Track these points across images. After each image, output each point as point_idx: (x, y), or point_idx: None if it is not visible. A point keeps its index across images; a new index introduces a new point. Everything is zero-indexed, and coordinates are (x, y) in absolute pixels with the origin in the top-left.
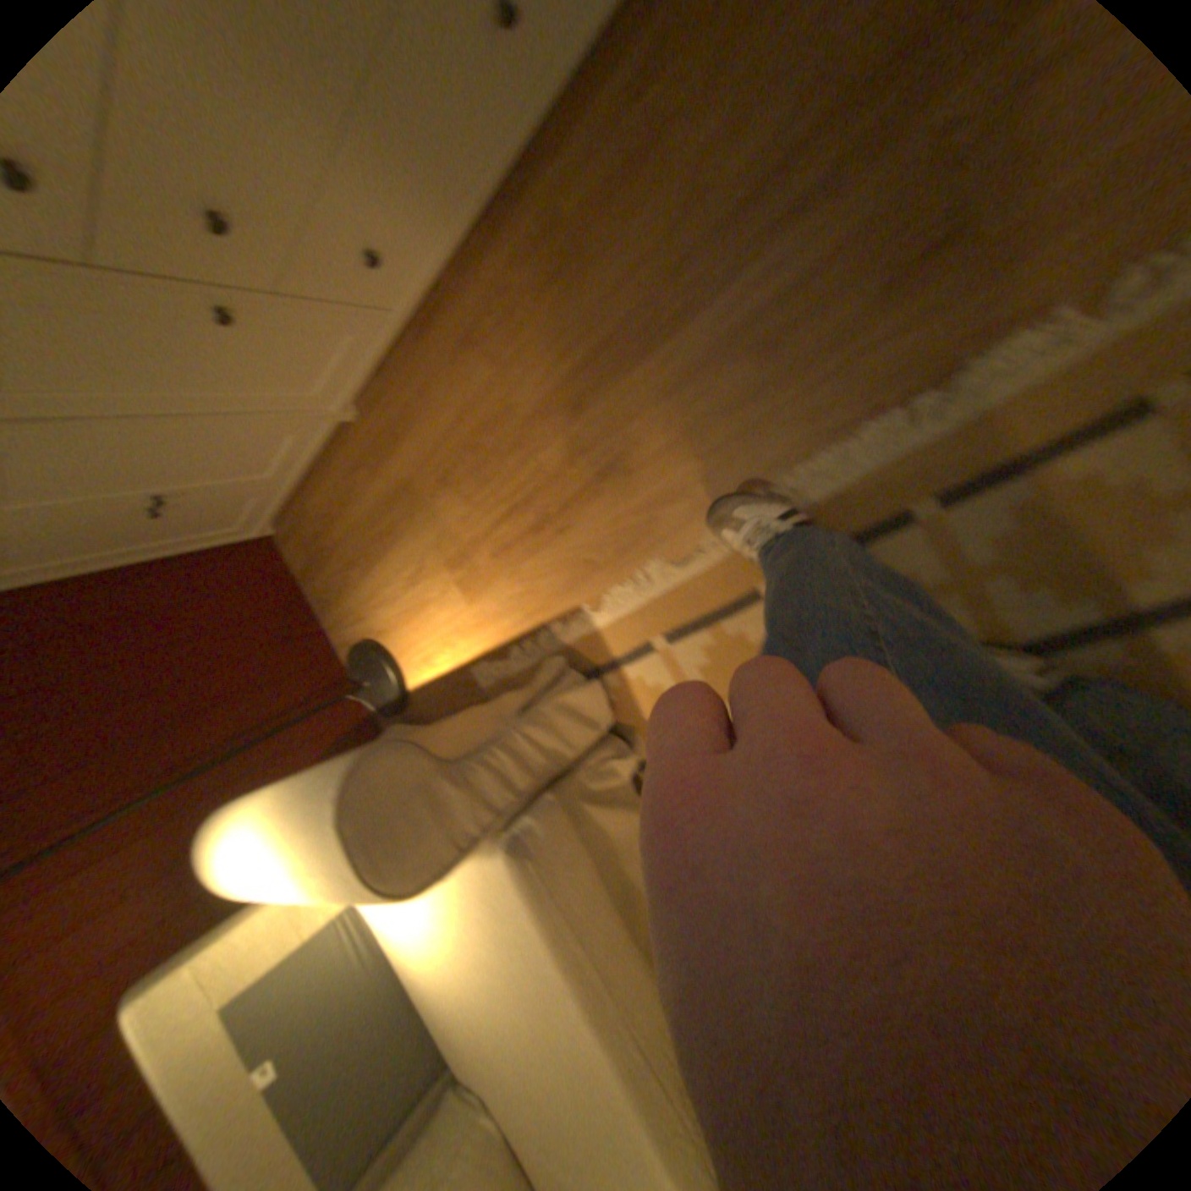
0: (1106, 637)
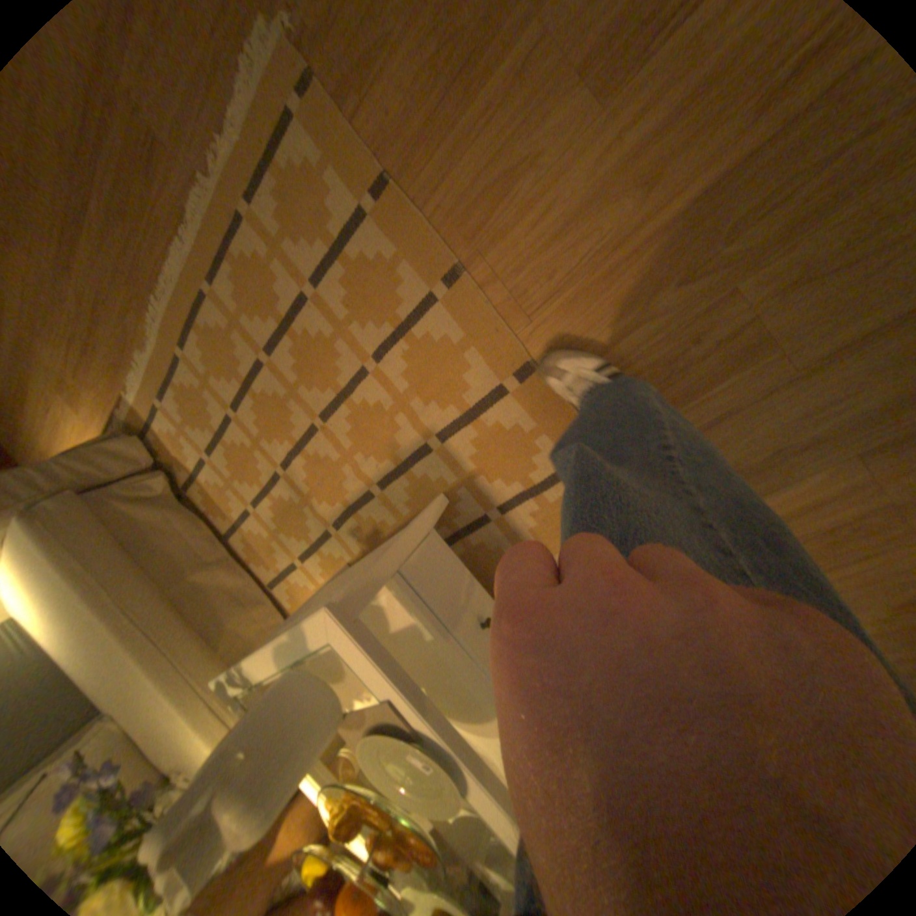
0: (282, 335)
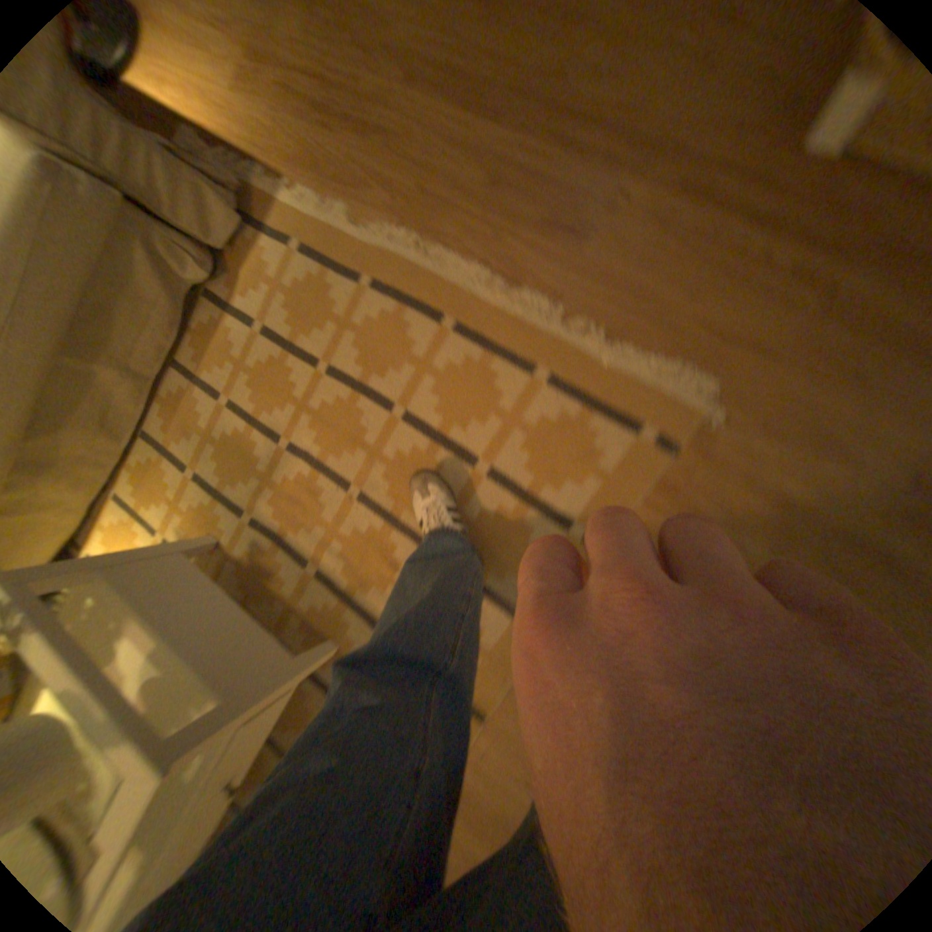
0: (428, 438)
